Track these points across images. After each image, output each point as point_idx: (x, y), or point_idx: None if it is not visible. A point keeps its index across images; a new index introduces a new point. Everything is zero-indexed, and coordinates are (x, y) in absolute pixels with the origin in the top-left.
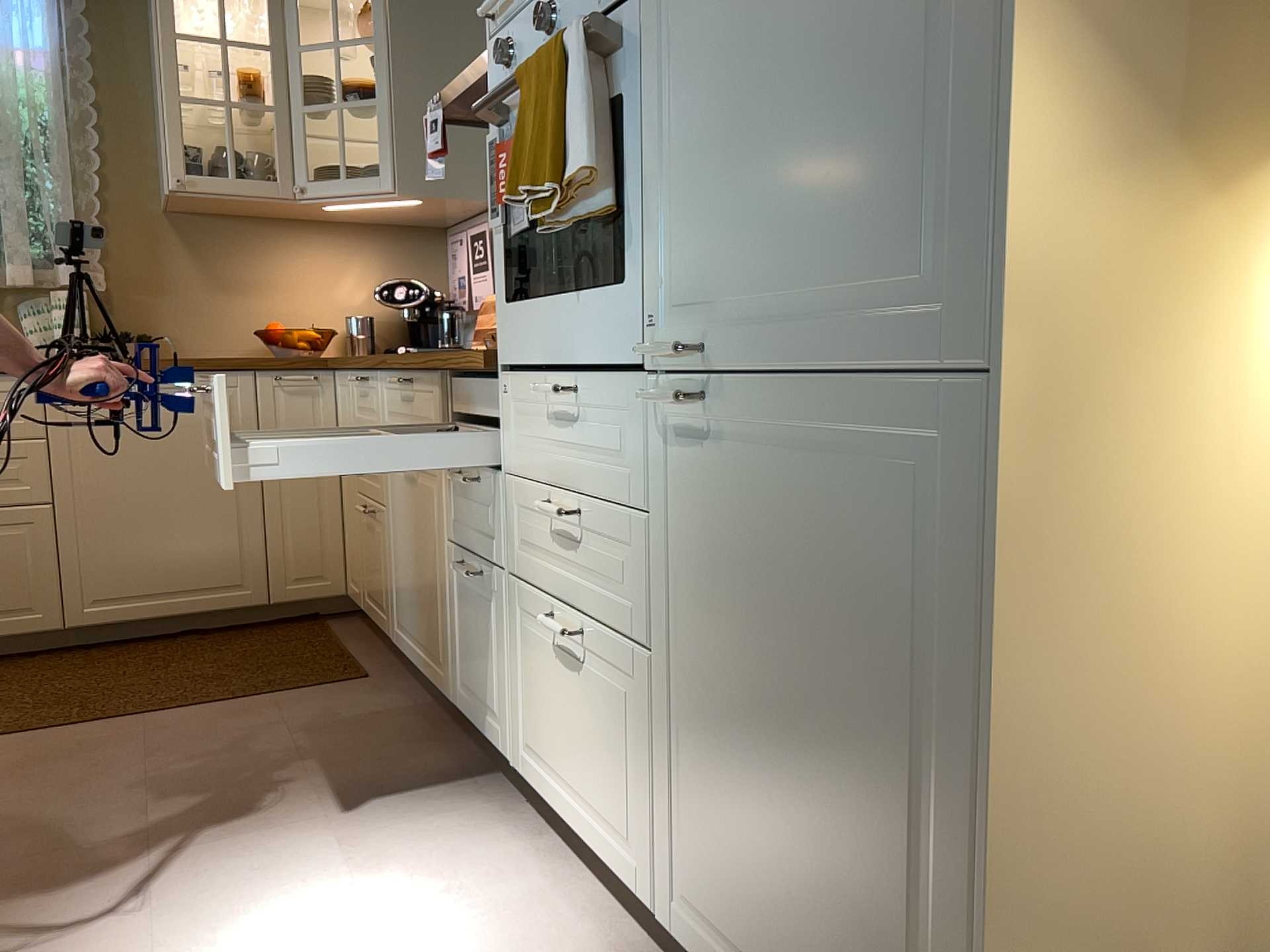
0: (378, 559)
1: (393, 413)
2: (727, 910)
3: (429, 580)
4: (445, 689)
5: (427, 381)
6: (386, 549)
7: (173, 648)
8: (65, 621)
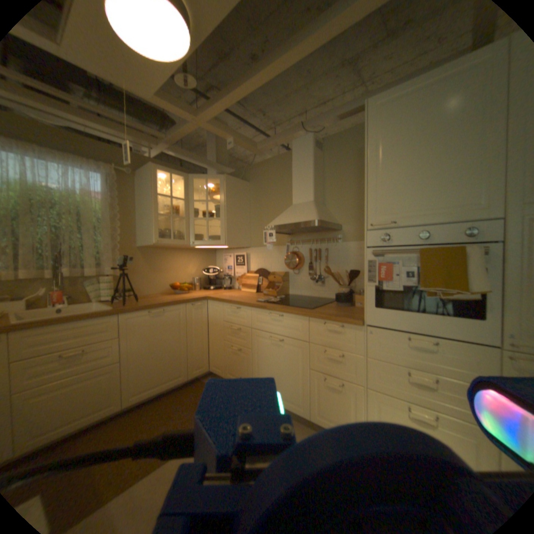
0: (242, 365)
1: (262, 322)
2: None
3: (292, 379)
4: (303, 415)
5: (296, 318)
6: (250, 363)
7: (161, 407)
8: (120, 407)
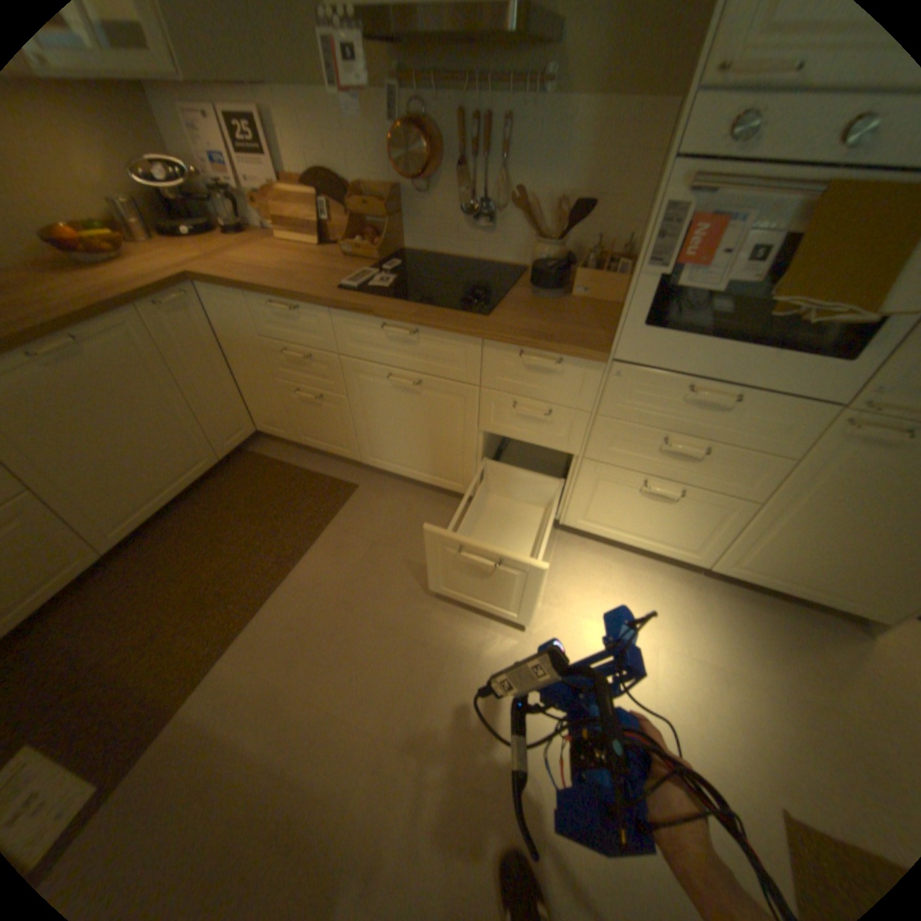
0: (331, 422)
1: (366, 343)
2: (776, 567)
3: (441, 444)
4: (461, 489)
5: (452, 338)
6: (348, 418)
7: (186, 520)
8: (97, 551)
